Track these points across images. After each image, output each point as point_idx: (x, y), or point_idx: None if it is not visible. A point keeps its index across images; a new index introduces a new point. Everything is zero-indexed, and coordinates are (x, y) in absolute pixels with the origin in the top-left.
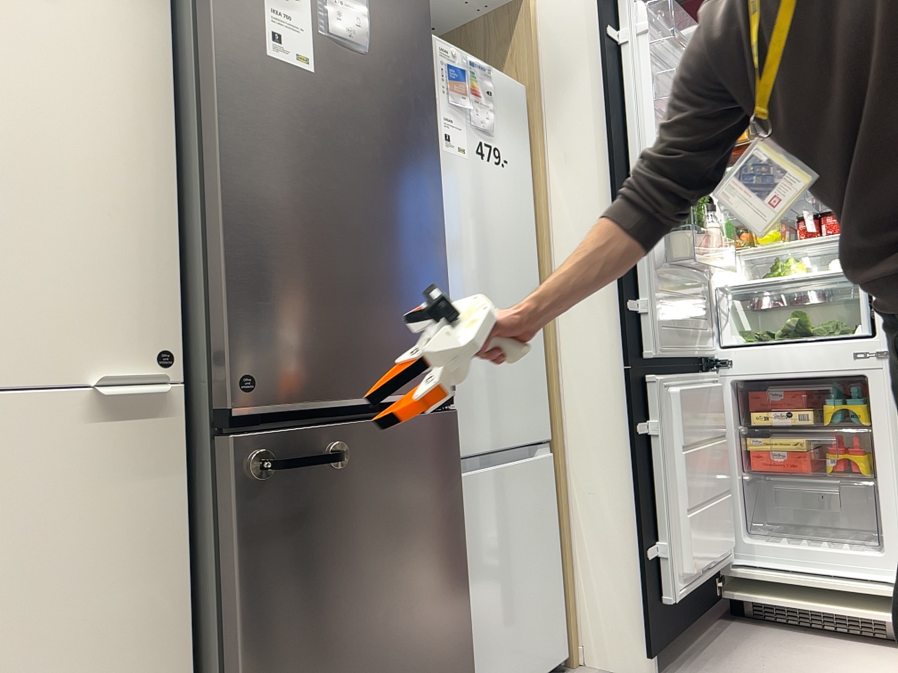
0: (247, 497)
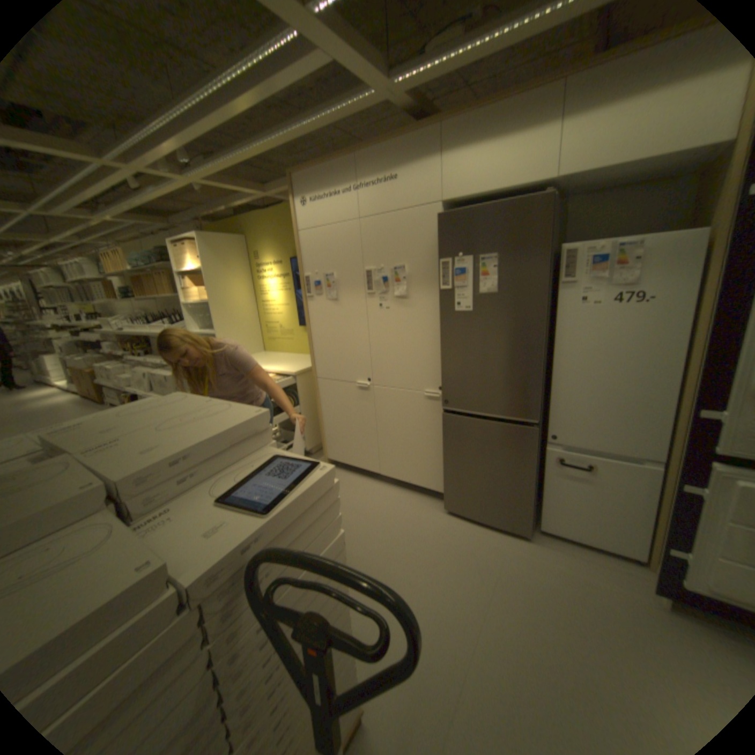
0: (446, 427)
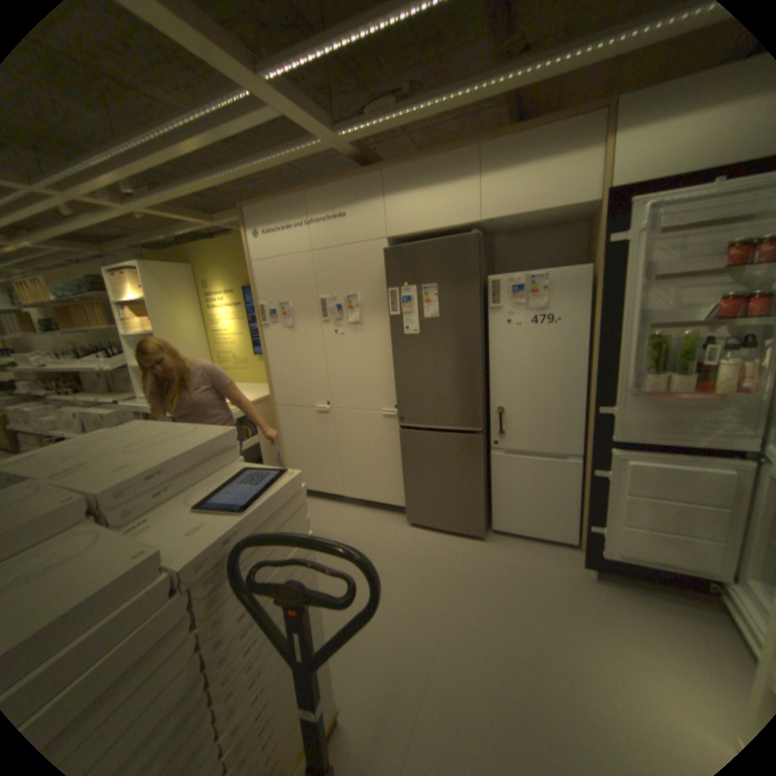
0: (404, 442)
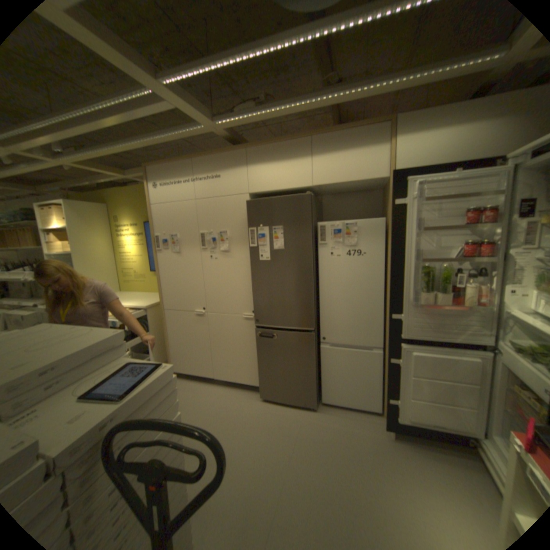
0: (258, 338)
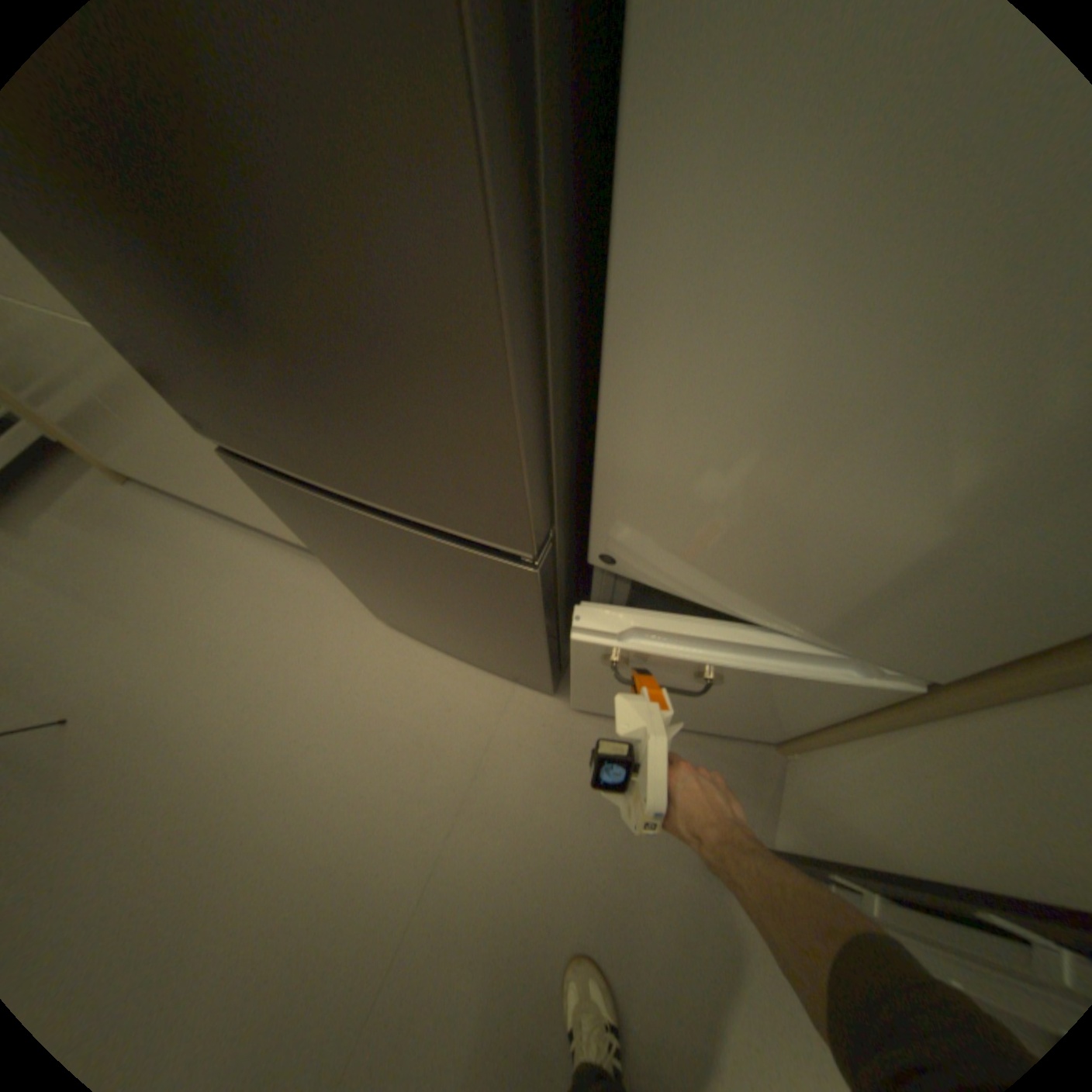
0: (260, 490)
